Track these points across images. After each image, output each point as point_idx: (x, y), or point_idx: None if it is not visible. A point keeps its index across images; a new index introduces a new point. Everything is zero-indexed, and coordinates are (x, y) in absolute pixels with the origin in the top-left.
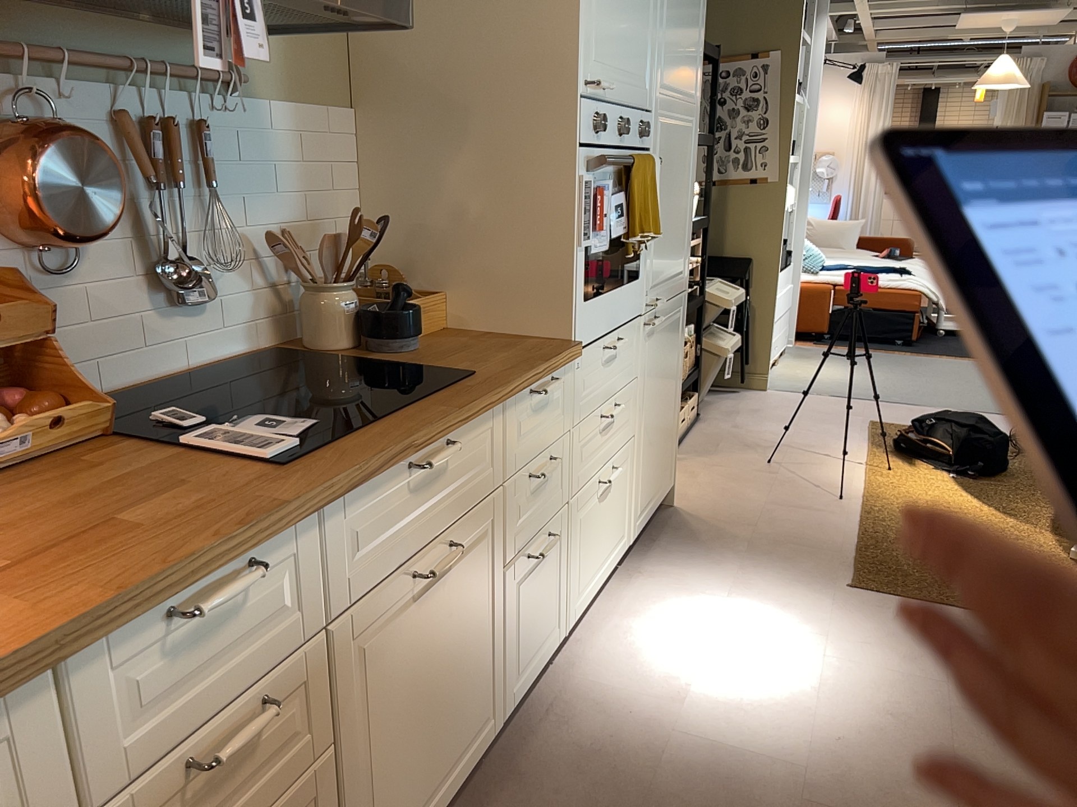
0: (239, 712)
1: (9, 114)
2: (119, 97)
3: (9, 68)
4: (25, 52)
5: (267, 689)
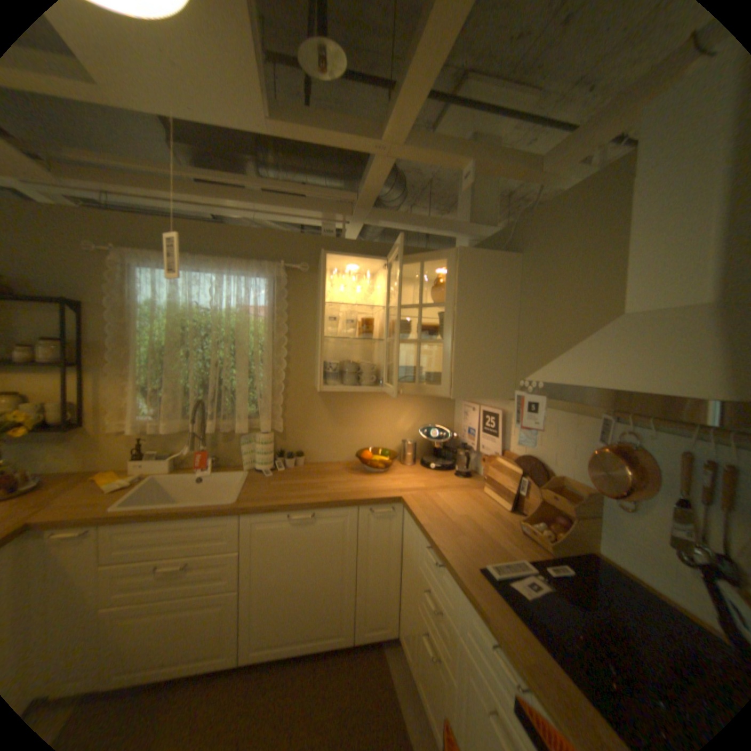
0: (439, 605)
1: (631, 441)
2: (691, 446)
3: (636, 423)
4: (633, 418)
5: (445, 615)
